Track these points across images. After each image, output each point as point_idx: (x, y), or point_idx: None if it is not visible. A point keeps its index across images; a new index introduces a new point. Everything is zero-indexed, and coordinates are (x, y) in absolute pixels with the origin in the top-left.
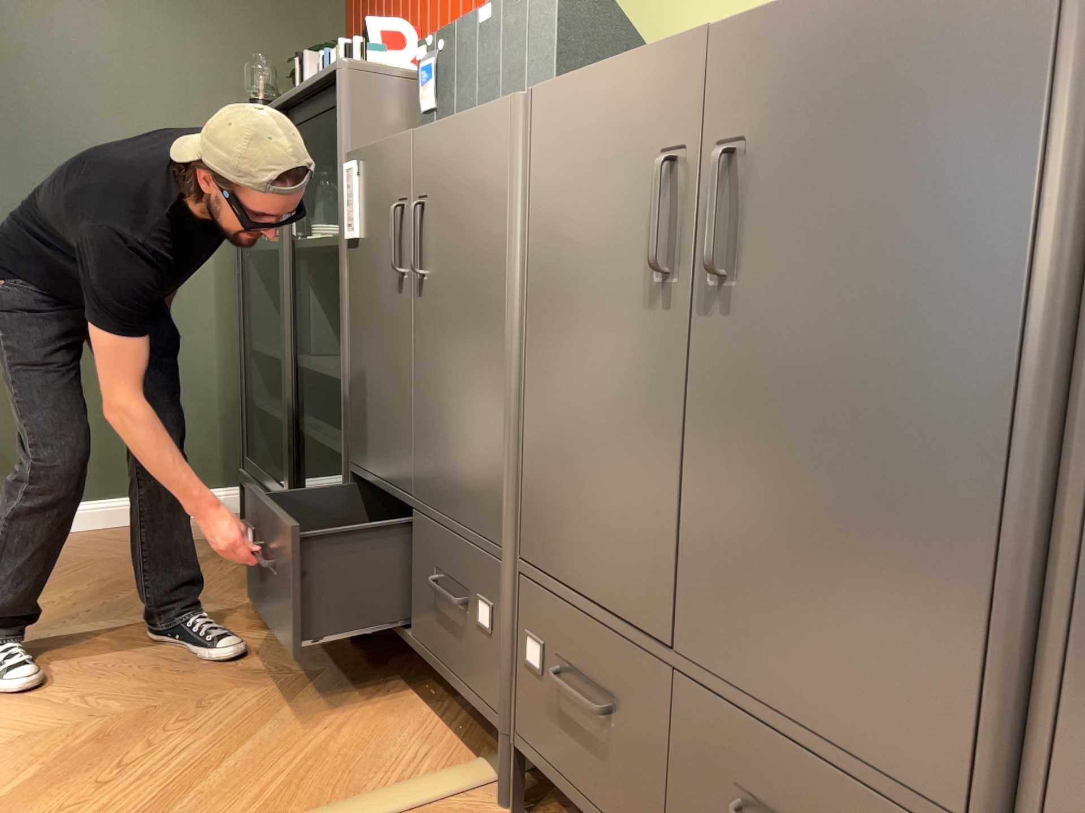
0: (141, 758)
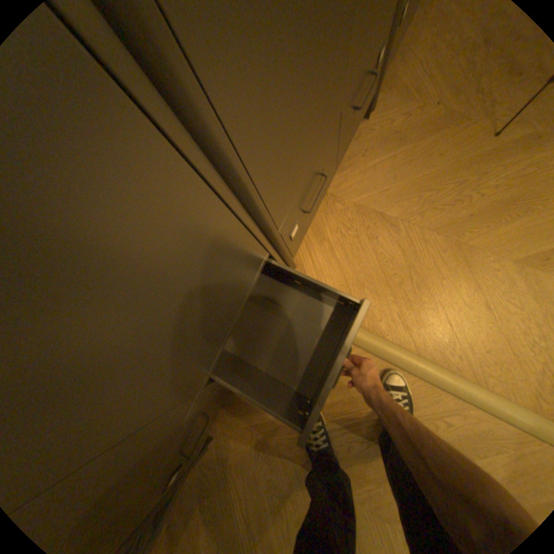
0: (357, 442)
